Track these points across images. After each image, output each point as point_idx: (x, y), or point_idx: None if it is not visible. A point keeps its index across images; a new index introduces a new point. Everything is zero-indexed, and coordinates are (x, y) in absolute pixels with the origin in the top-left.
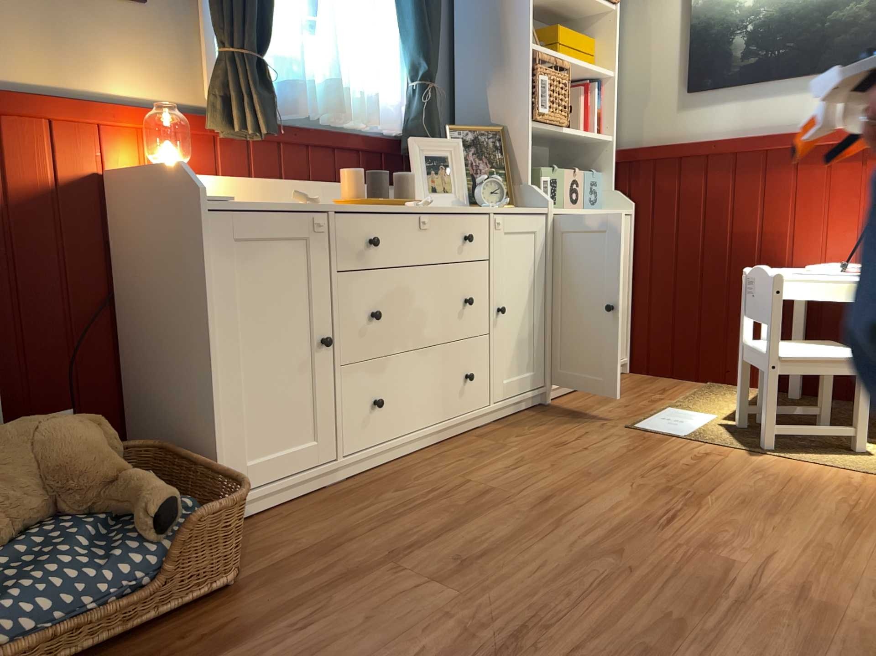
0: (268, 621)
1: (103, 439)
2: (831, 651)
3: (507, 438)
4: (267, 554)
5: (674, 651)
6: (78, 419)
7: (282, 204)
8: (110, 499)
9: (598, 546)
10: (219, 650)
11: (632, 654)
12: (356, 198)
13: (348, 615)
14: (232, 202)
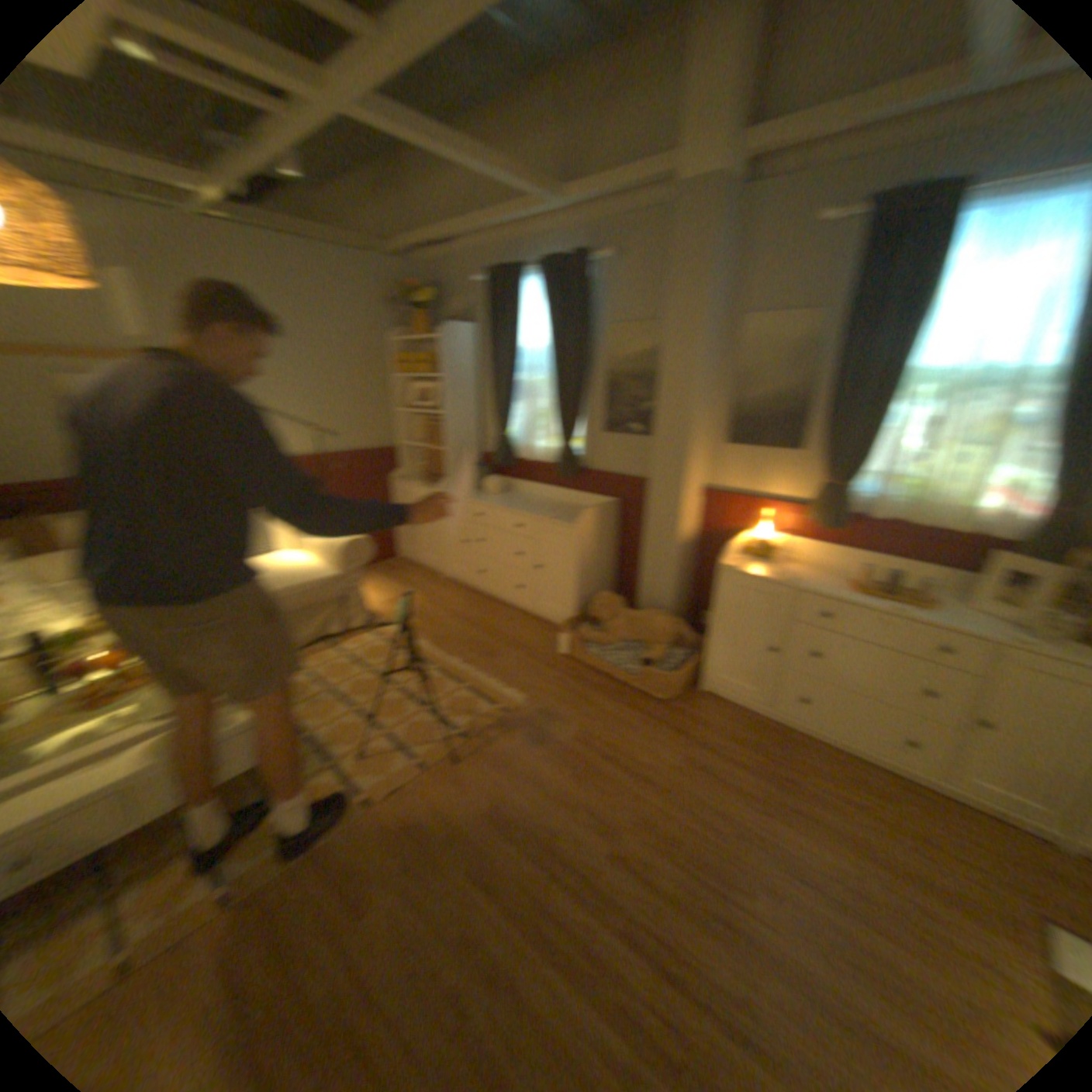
0: (644, 716)
1: (671, 632)
2: (670, 911)
3: (914, 806)
4: (688, 708)
5: (655, 840)
6: (669, 621)
7: (775, 576)
8: (653, 650)
9: (745, 831)
10: (627, 707)
11: (649, 823)
12: (853, 586)
13: (653, 735)
14: (744, 568)
